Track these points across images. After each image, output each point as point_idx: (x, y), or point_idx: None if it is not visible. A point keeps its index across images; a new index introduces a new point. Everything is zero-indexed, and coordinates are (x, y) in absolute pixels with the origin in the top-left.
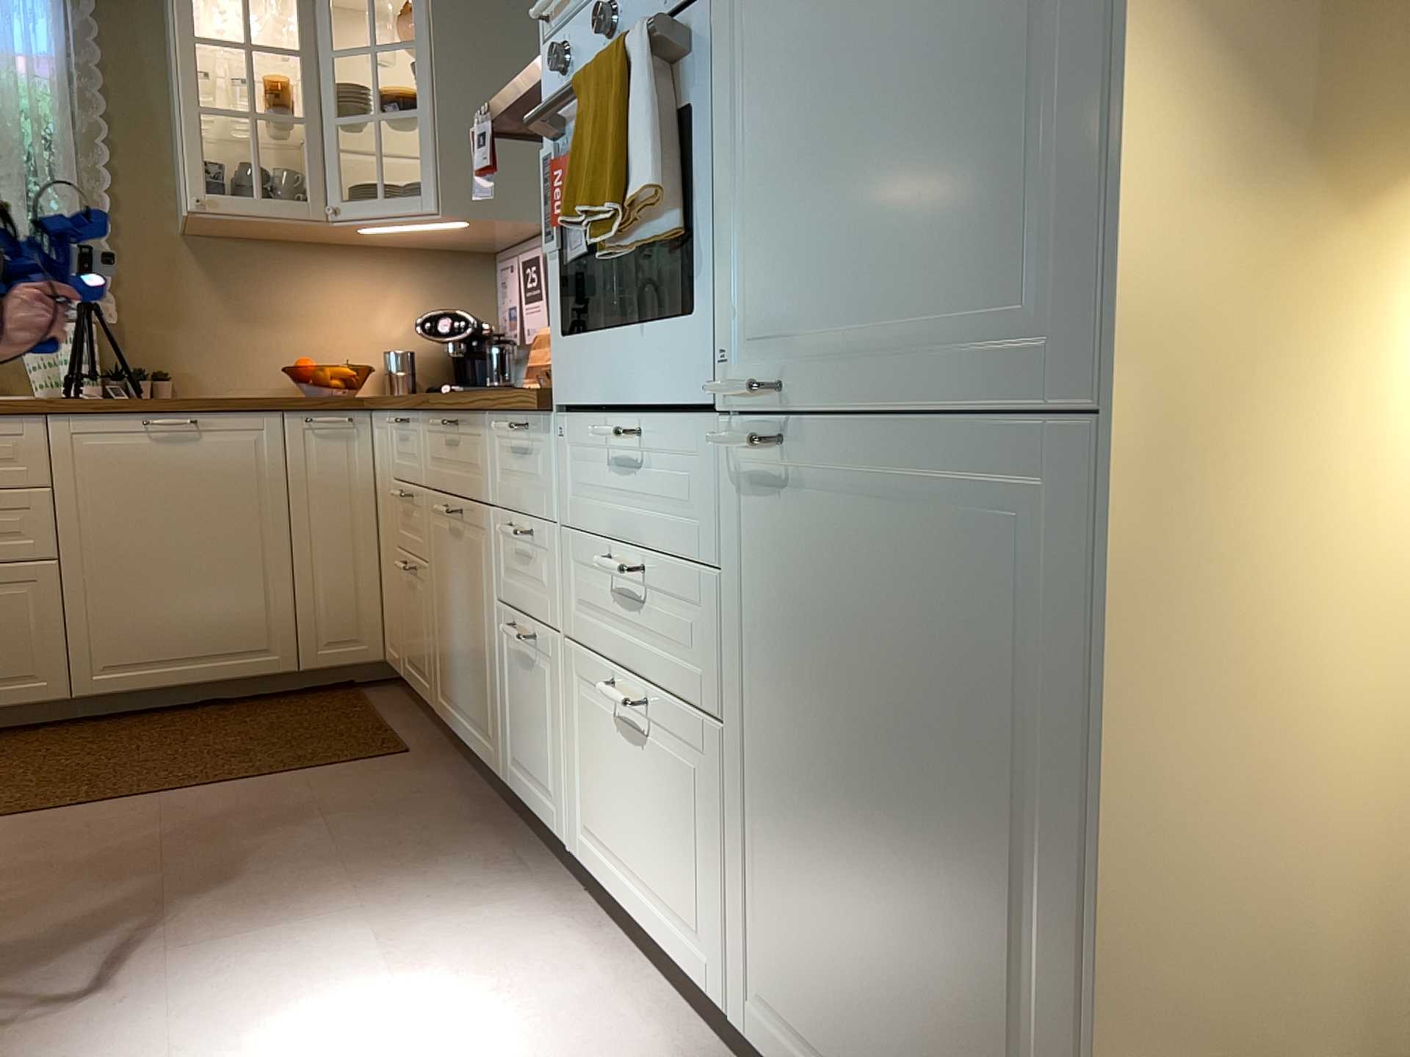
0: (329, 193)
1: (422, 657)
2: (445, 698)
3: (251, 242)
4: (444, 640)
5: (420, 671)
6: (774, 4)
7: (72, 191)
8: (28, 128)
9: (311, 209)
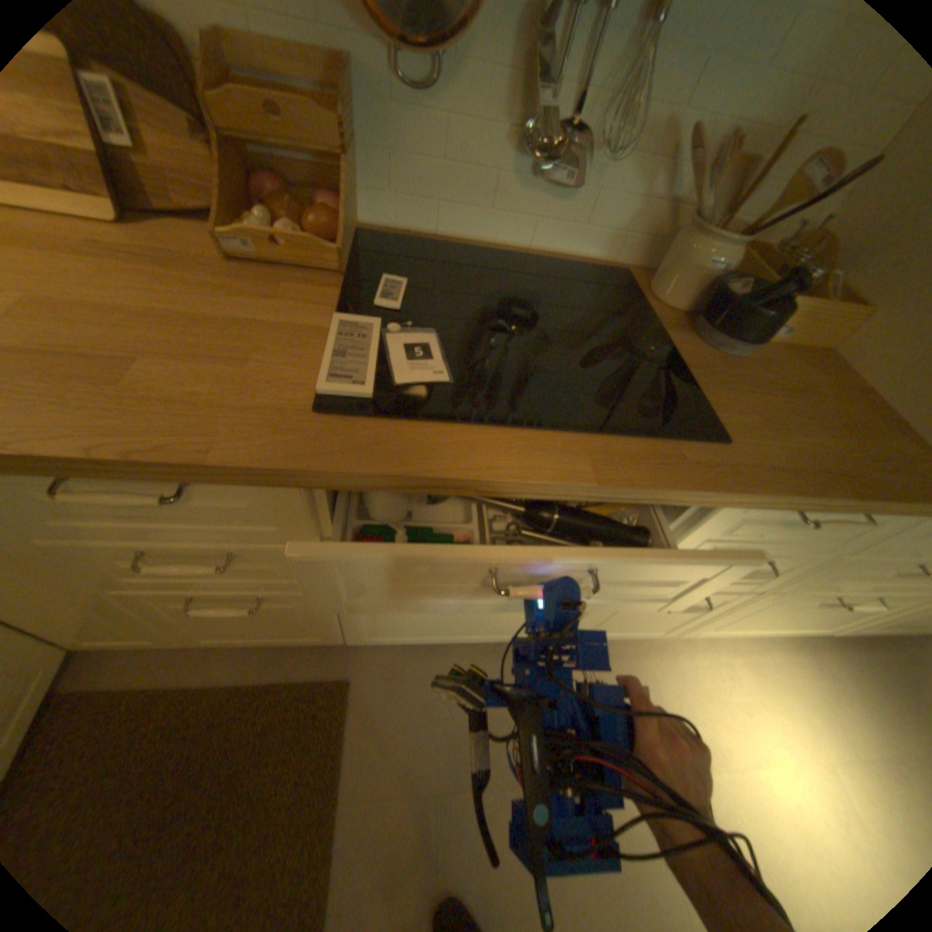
0: None
1: (290, 632)
2: (391, 637)
3: None
4: (401, 619)
5: (272, 638)
6: None
7: None
8: None
9: None
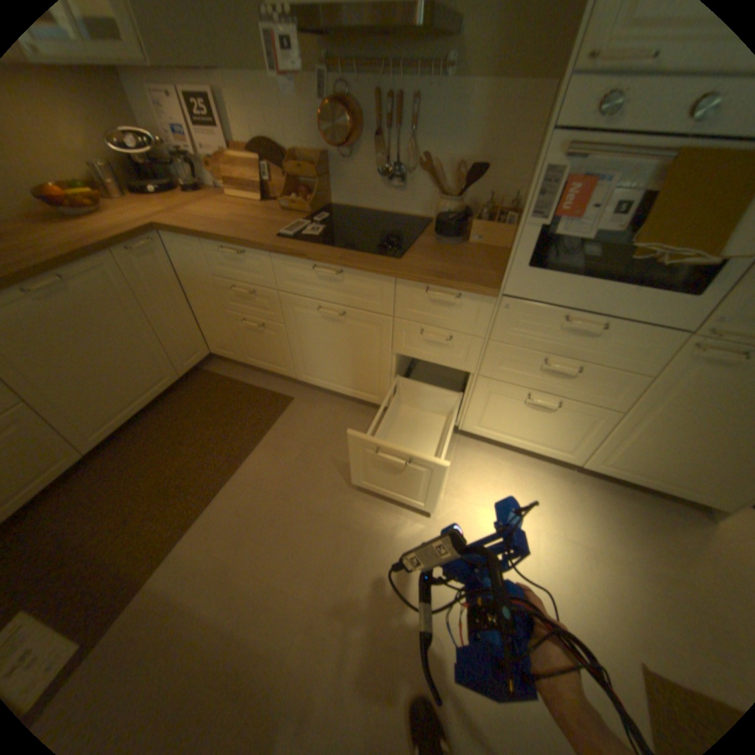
0: None
1: (275, 359)
2: (312, 376)
3: None
4: (311, 357)
5: (270, 363)
6: None
7: None
8: None
9: None
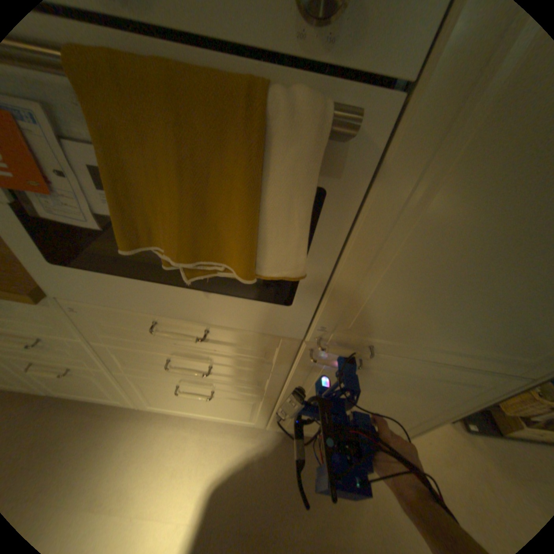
0: None
1: None
2: None
3: None
4: None
5: None
6: (483, 171)
7: None
8: None
9: None
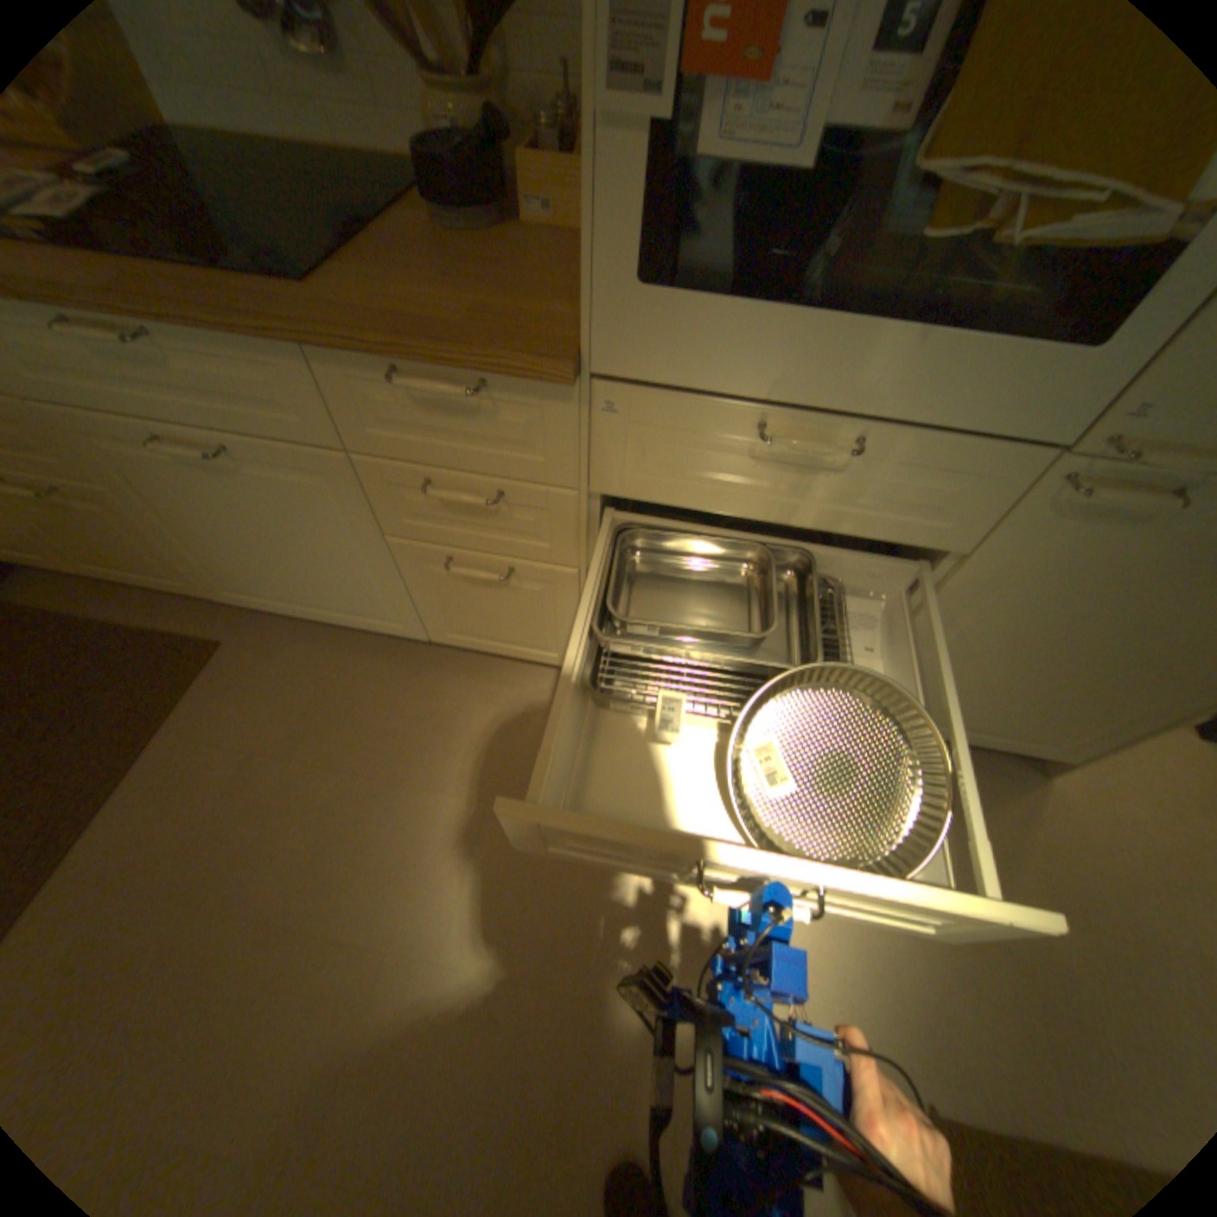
0: None
1: (140, 564)
2: (243, 594)
3: None
4: (215, 555)
5: (136, 572)
6: None
7: None
8: None
9: None
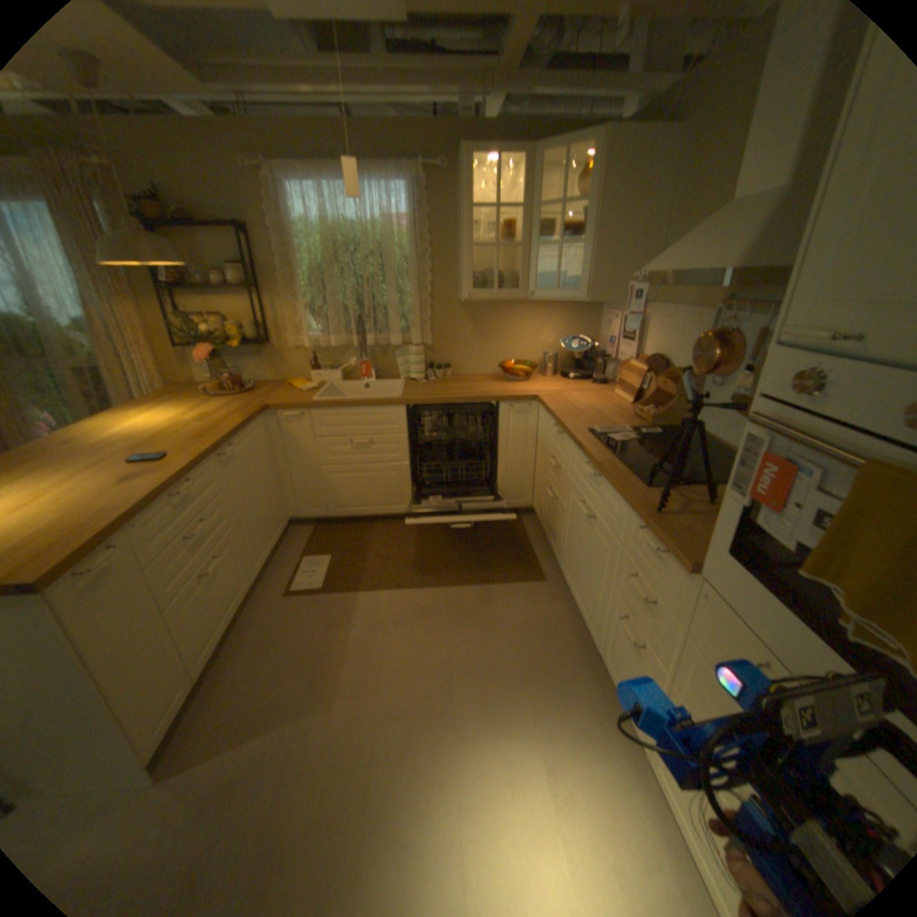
0: (529, 286)
1: (554, 537)
2: (567, 572)
3: (487, 301)
4: (570, 551)
5: (551, 539)
6: None
7: (415, 285)
8: (398, 255)
9: (520, 295)
